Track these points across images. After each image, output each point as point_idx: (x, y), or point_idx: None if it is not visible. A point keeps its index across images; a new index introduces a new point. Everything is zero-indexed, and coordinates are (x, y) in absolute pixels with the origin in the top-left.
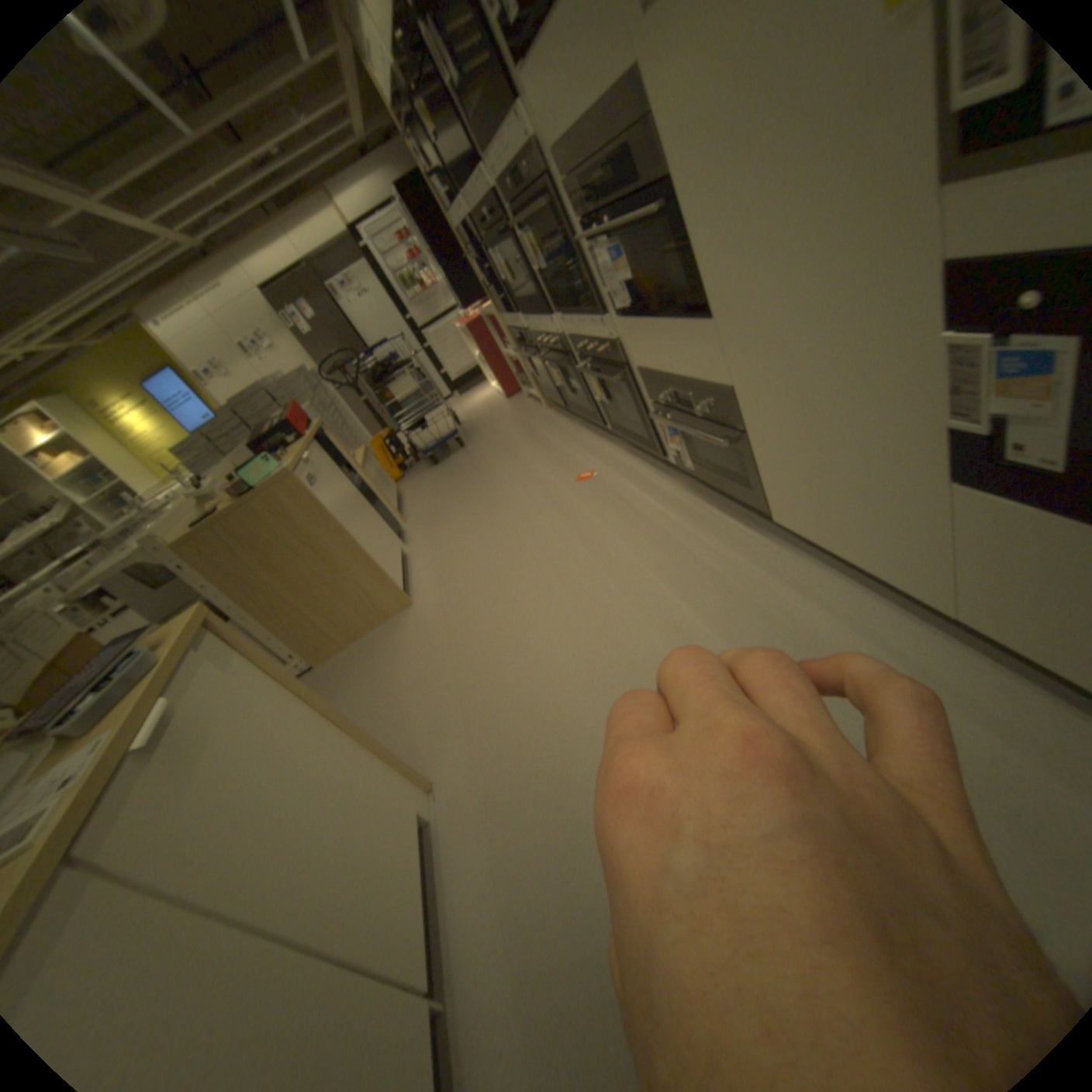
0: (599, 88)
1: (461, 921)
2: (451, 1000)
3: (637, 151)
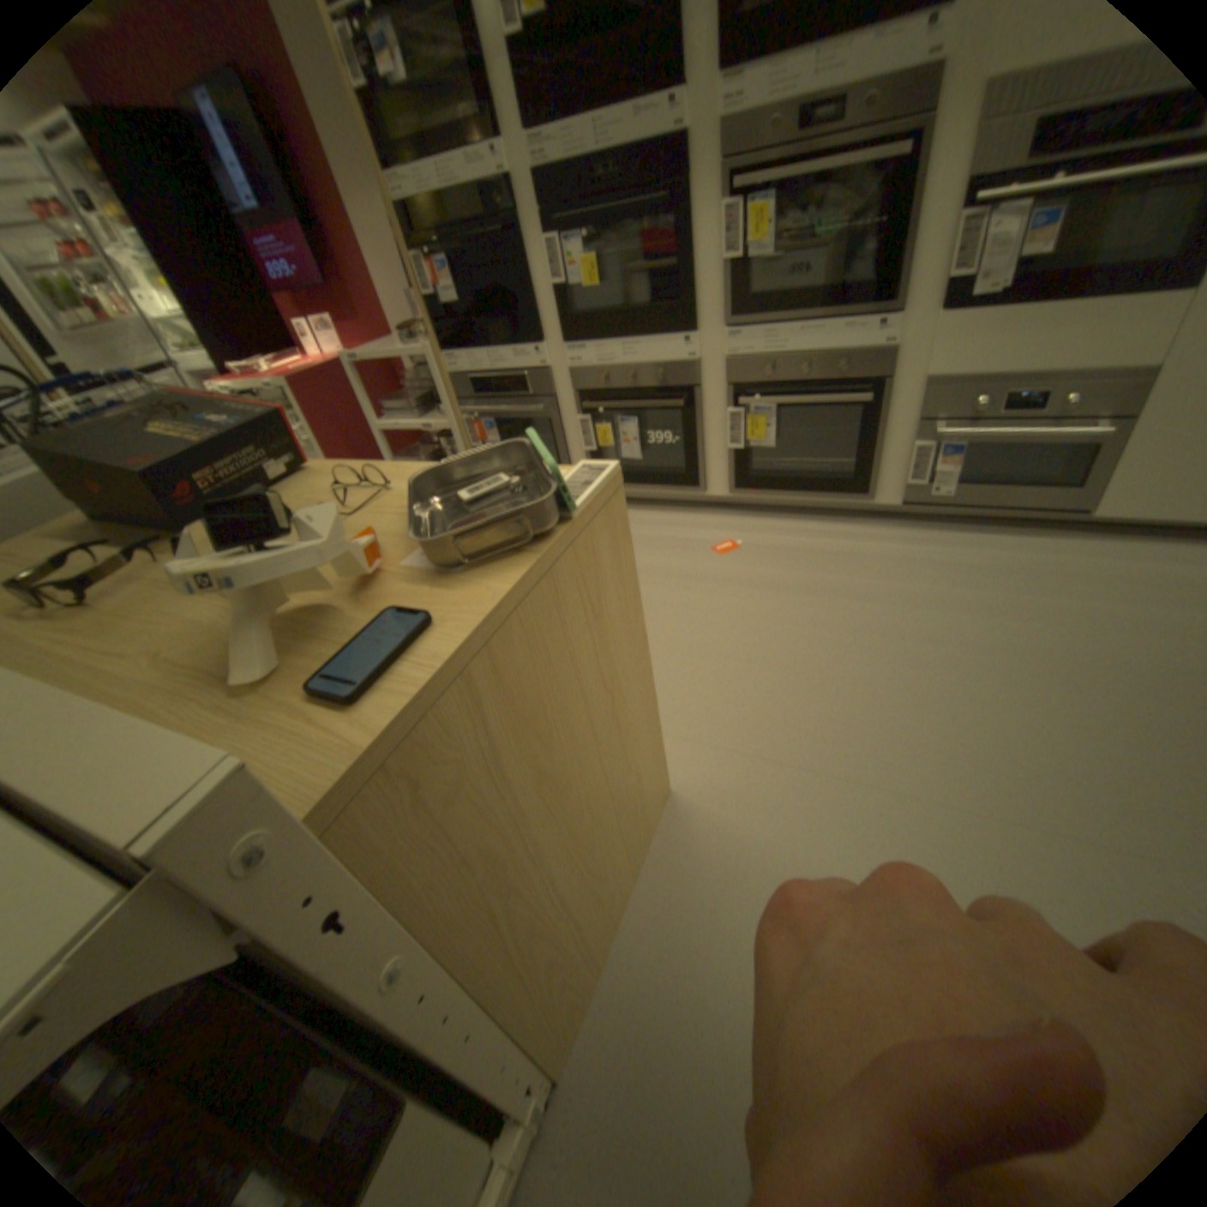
0: None
1: None
2: None
3: None
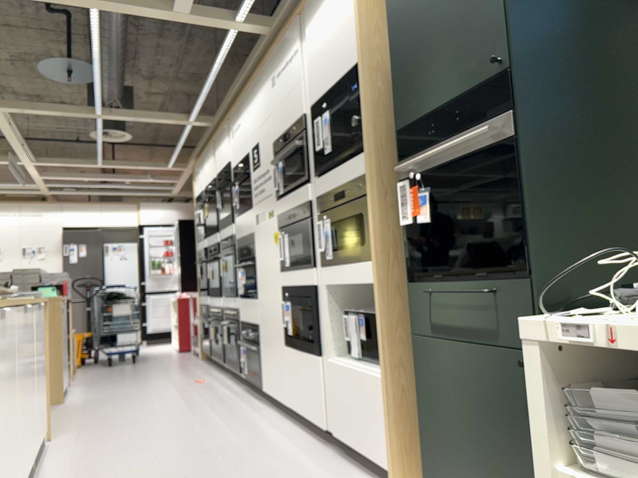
0: (247, 232)
1: (48, 463)
2: (35, 473)
3: (250, 249)
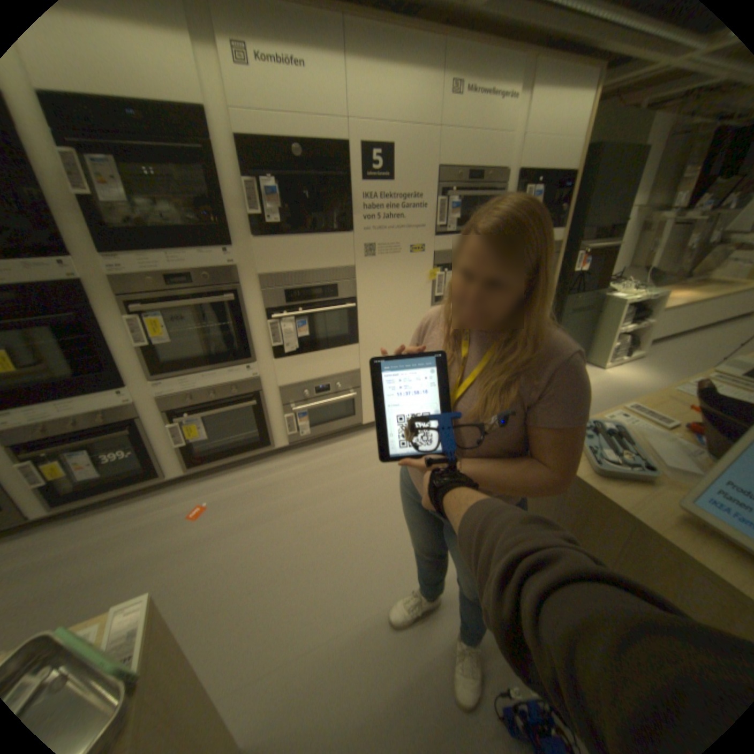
0: (325, 264)
1: None
2: None
3: (341, 287)
